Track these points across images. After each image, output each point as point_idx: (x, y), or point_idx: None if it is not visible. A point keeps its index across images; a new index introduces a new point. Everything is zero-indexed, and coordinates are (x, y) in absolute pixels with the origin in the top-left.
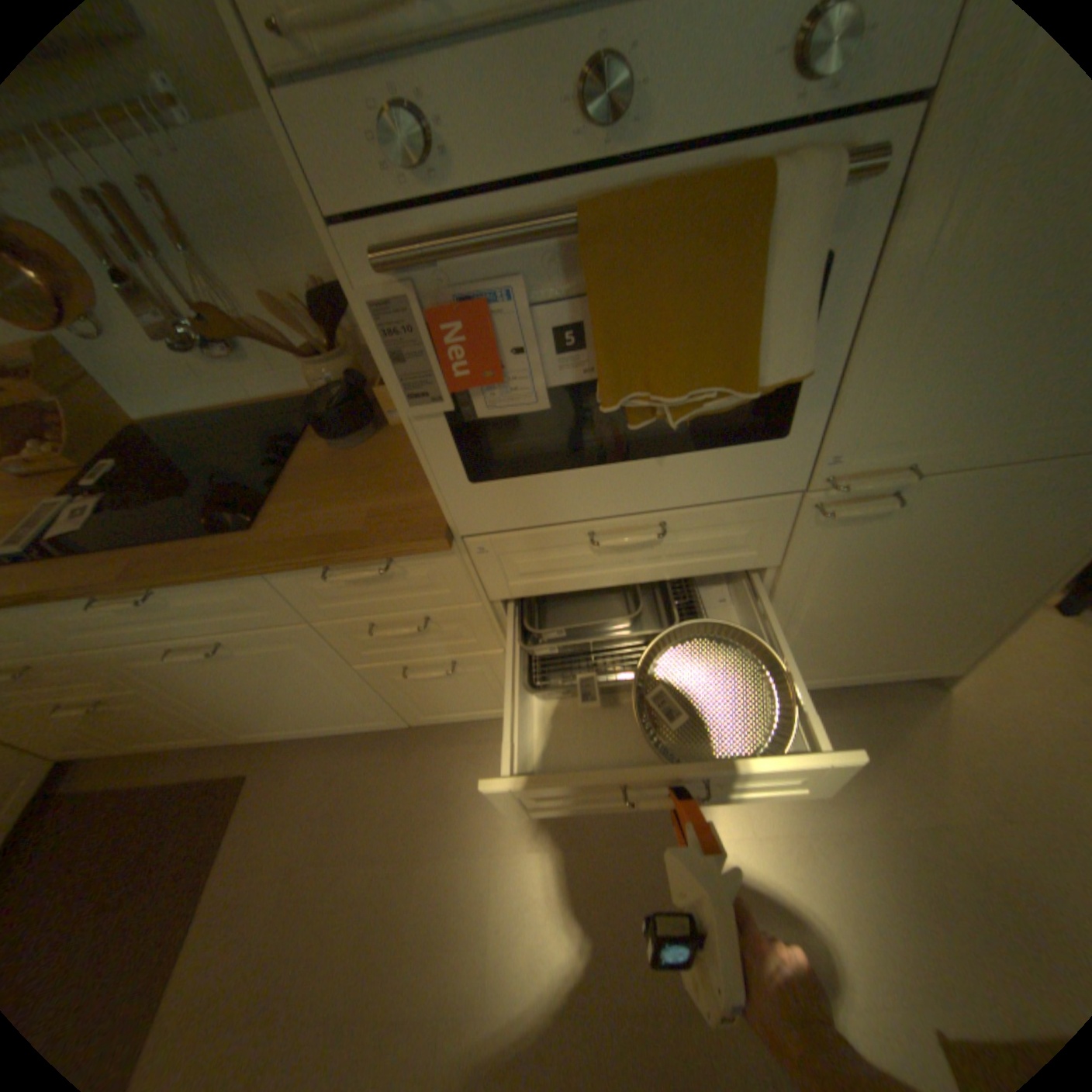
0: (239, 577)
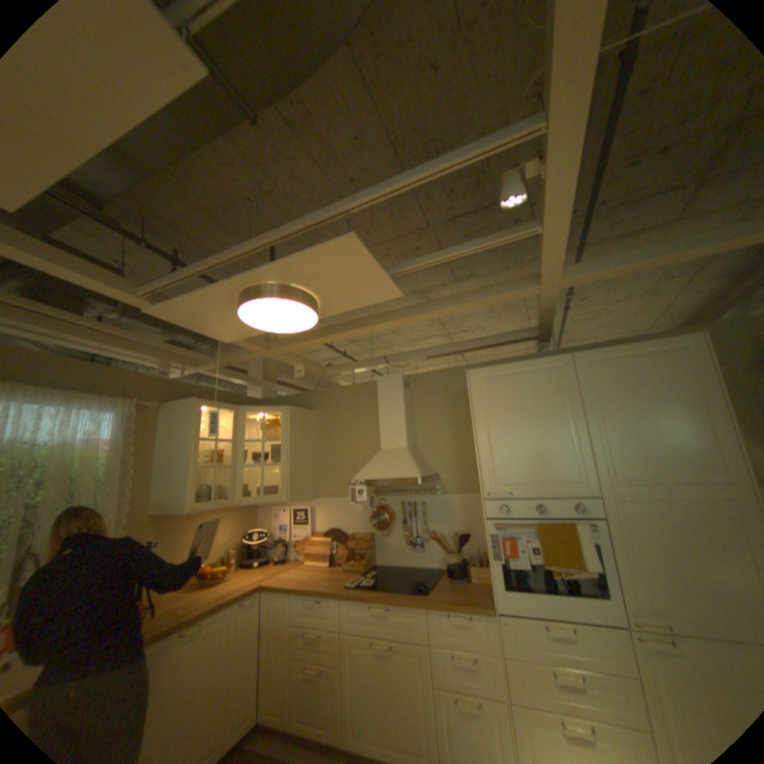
0: (419, 613)
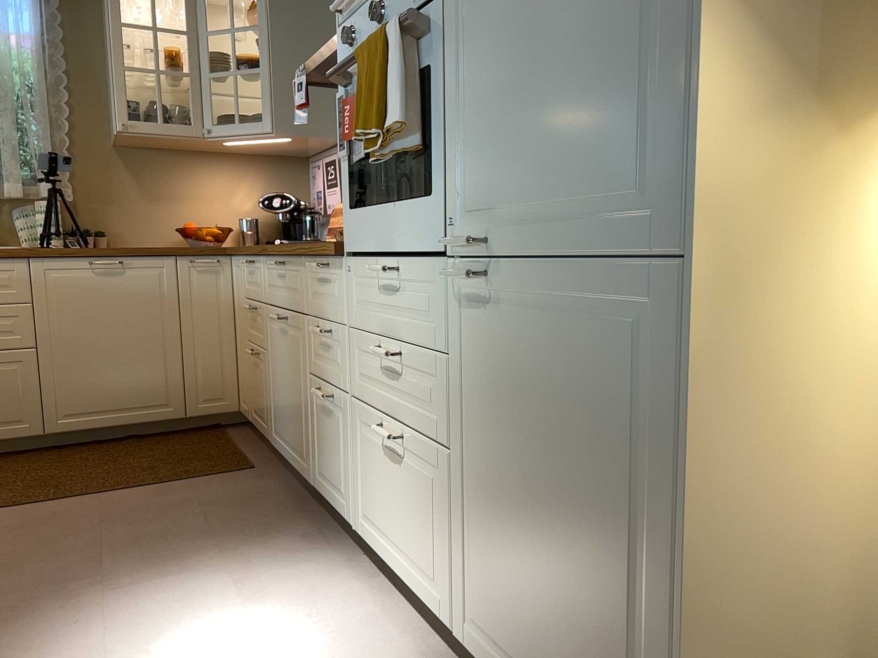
0: (299, 261)
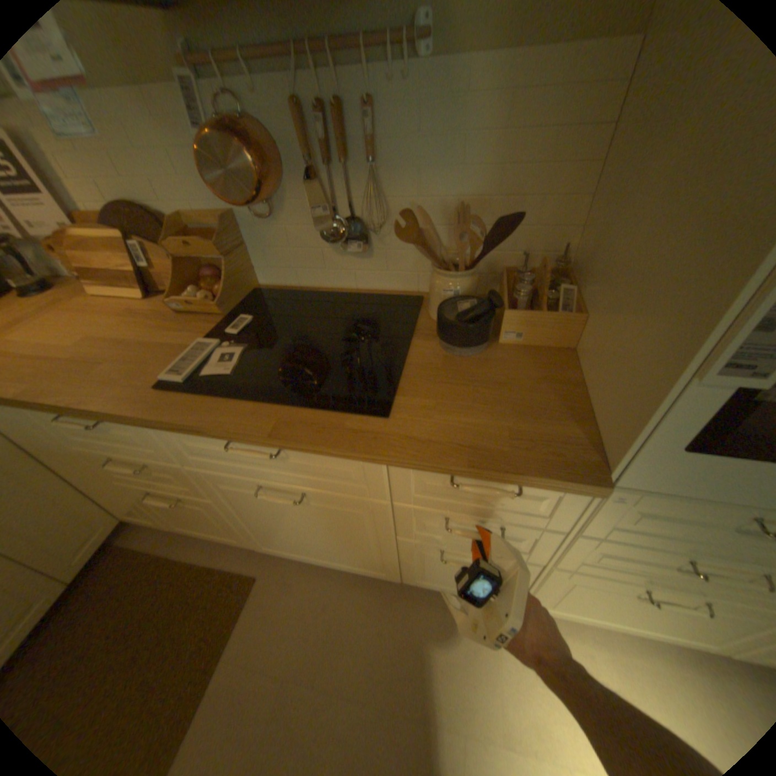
0: (370, 460)
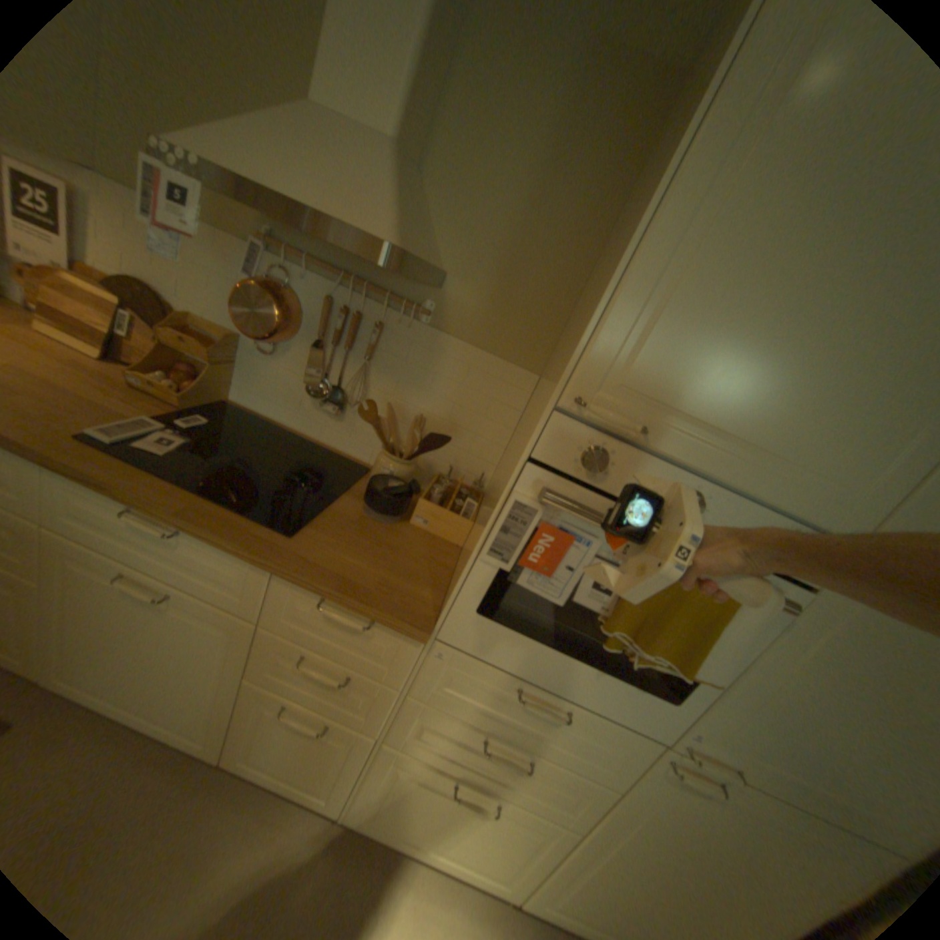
0: (257, 568)
